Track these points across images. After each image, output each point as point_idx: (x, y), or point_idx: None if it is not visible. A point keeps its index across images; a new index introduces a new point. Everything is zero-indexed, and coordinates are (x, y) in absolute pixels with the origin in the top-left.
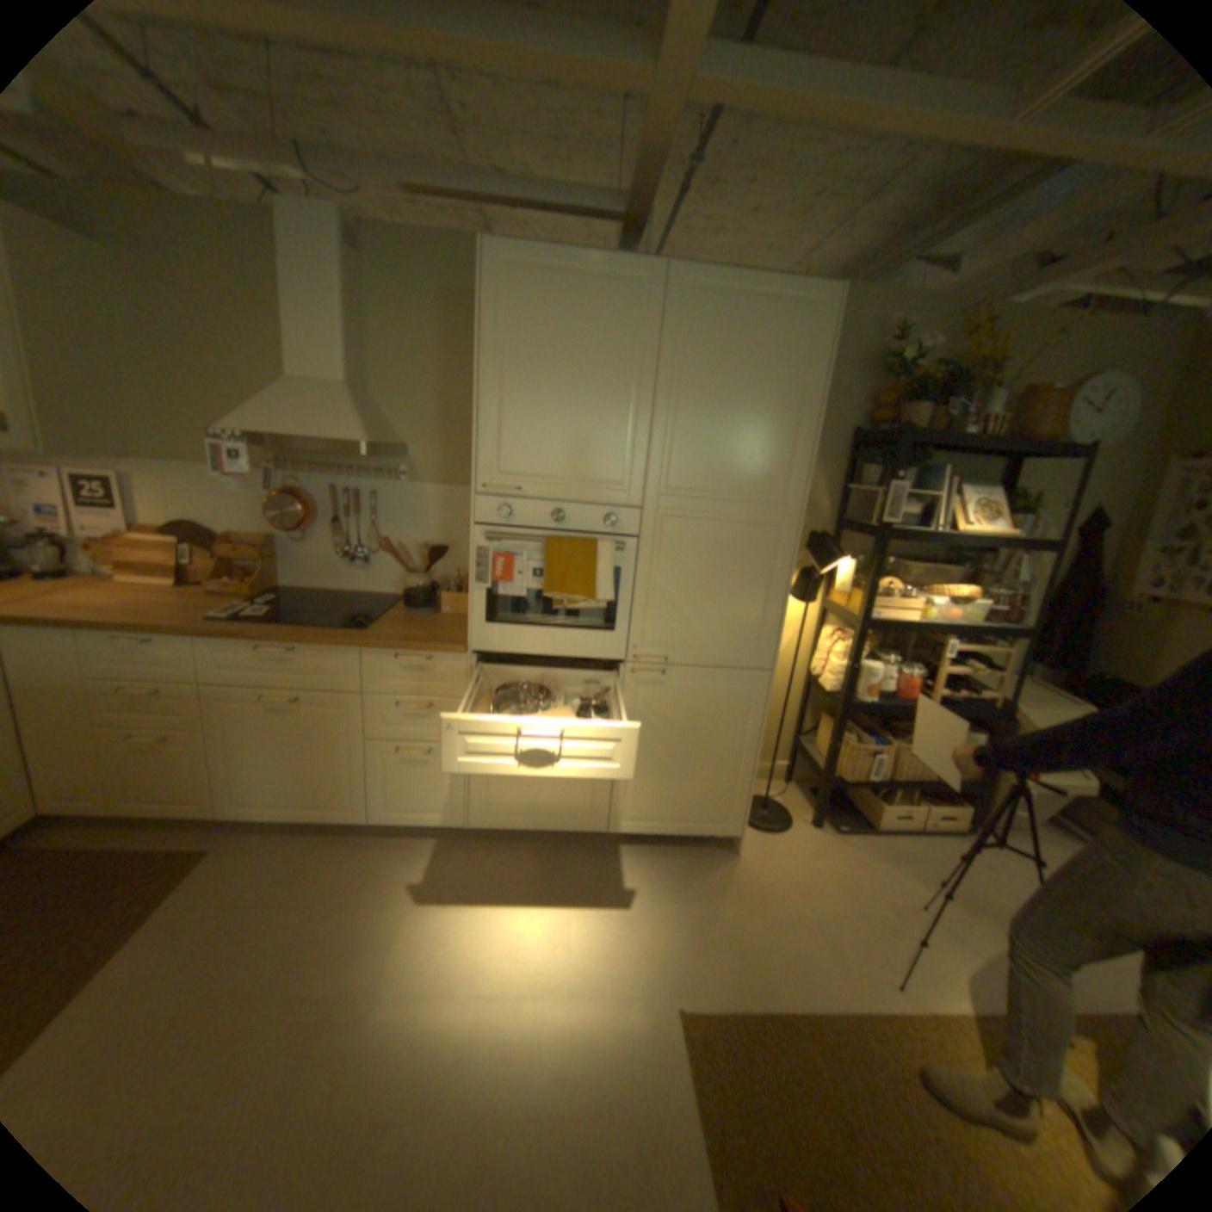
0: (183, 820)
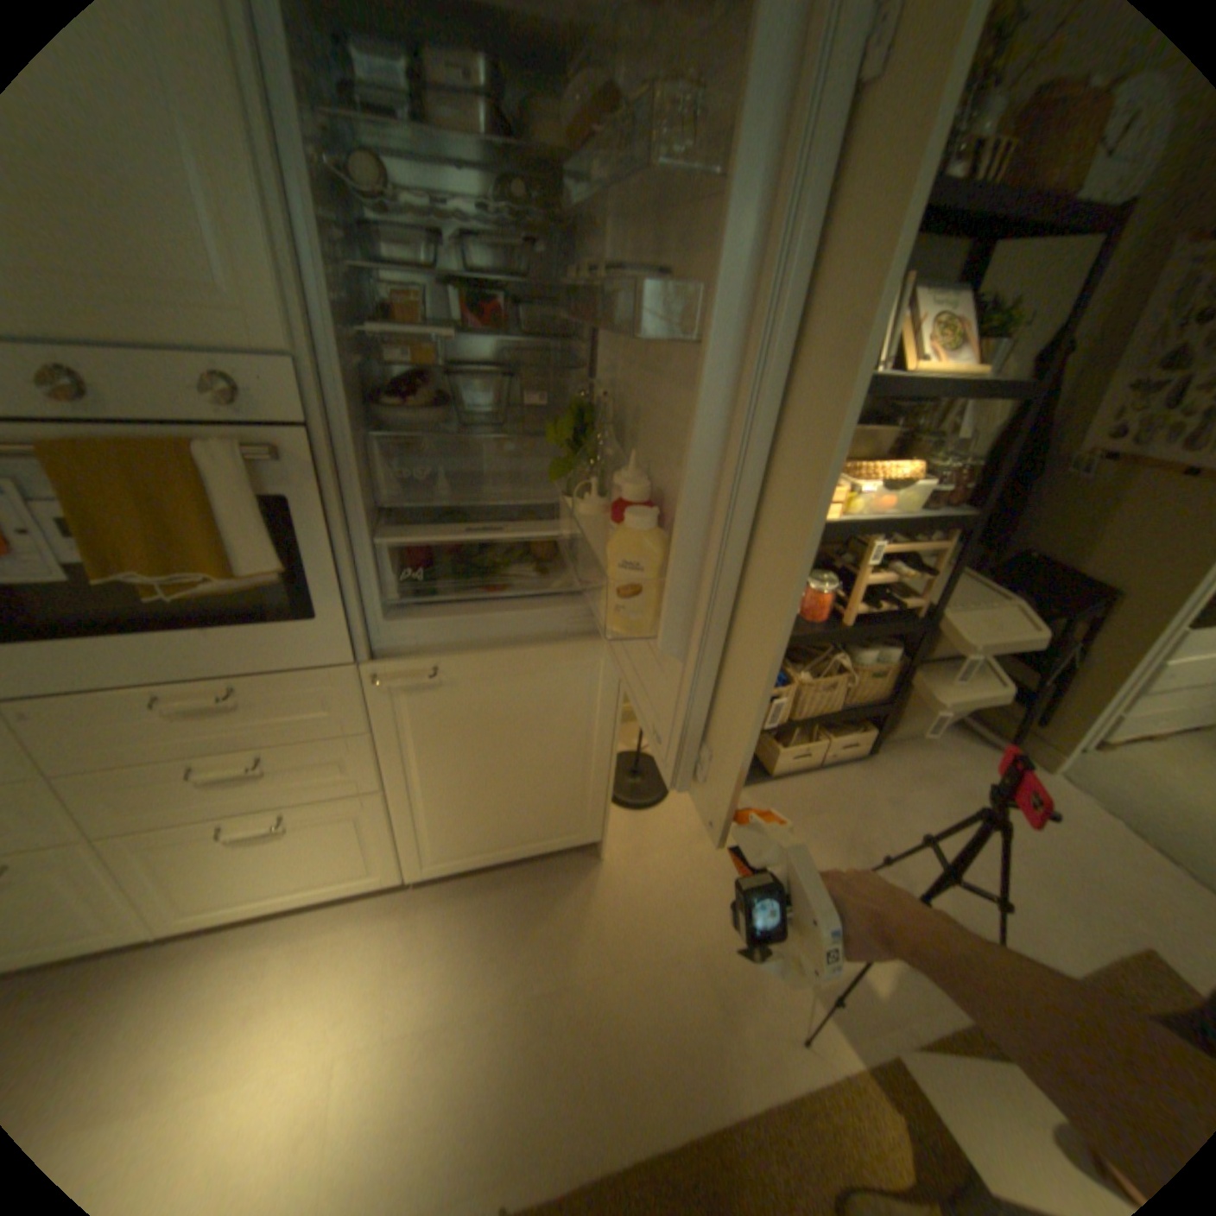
0: None
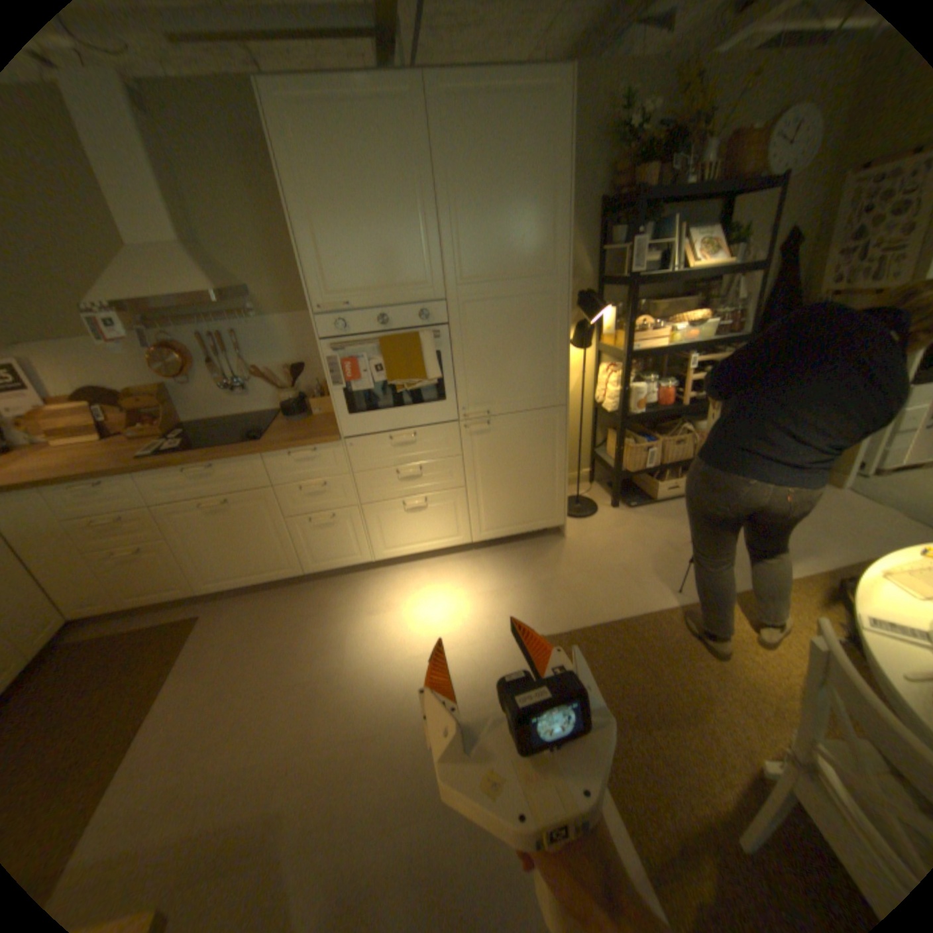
0: (172, 600)
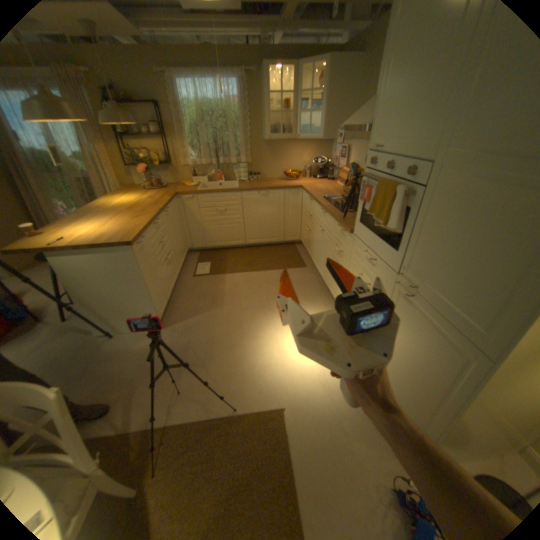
0: (309, 256)
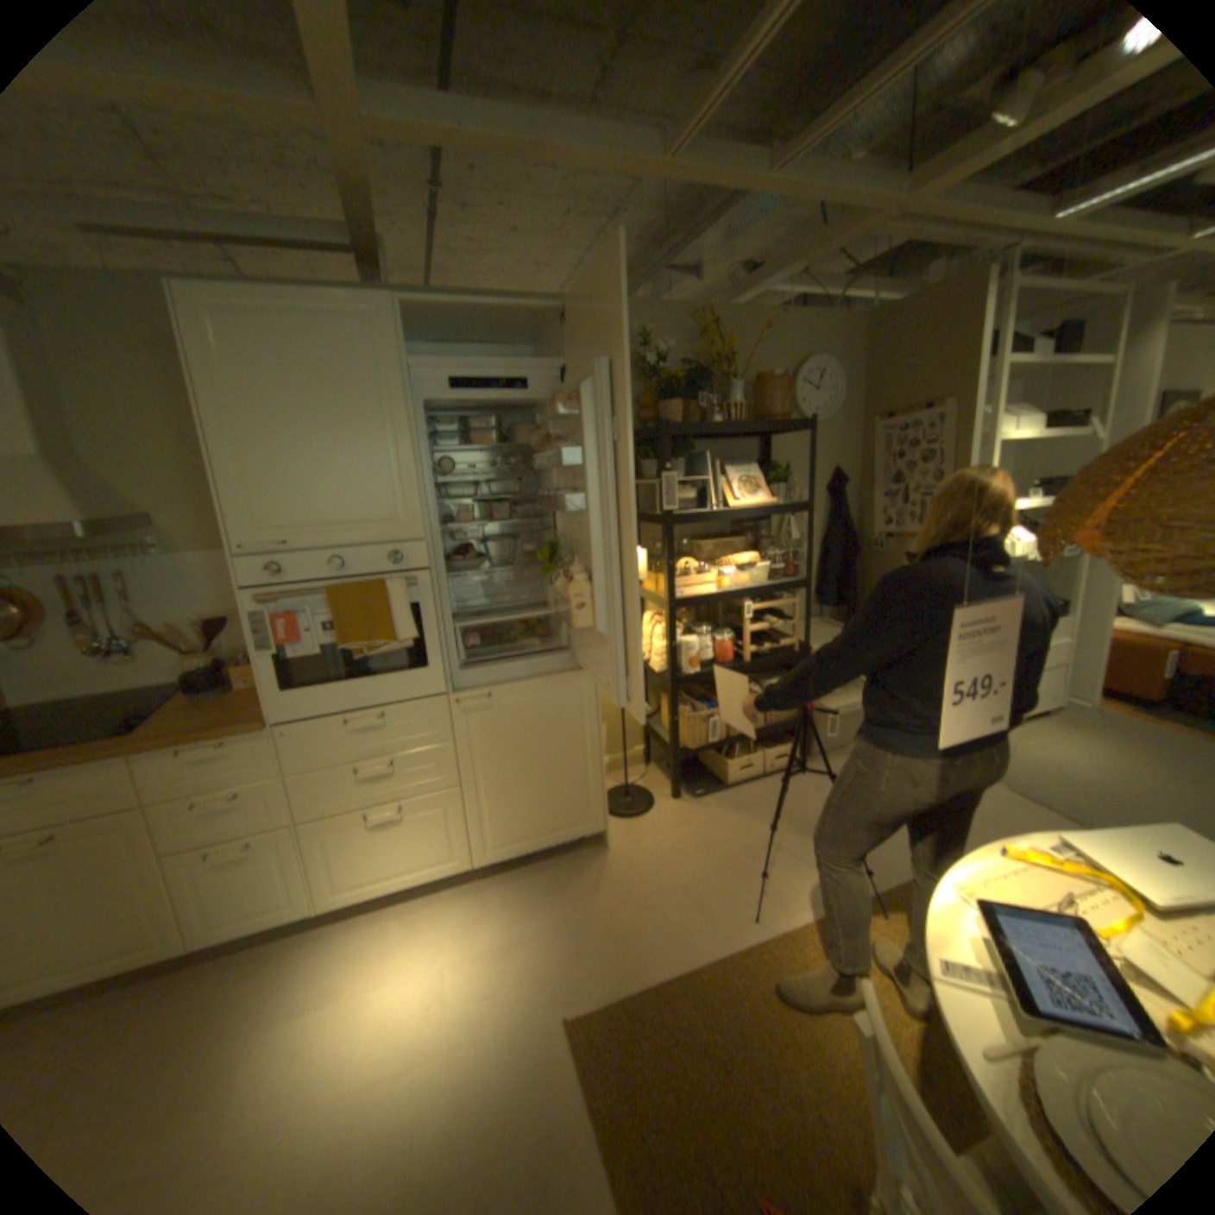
0: None
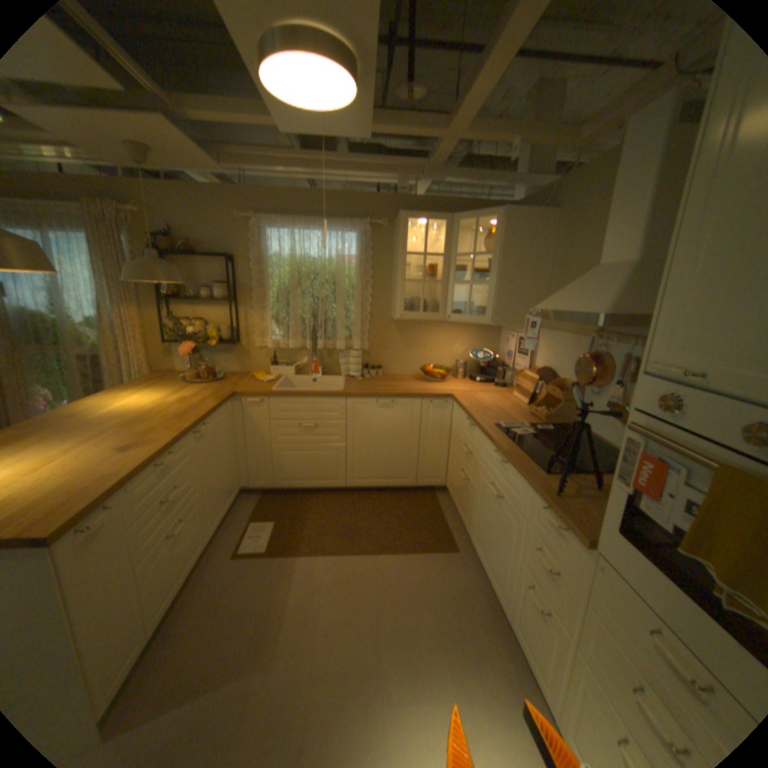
0: (465, 527)
